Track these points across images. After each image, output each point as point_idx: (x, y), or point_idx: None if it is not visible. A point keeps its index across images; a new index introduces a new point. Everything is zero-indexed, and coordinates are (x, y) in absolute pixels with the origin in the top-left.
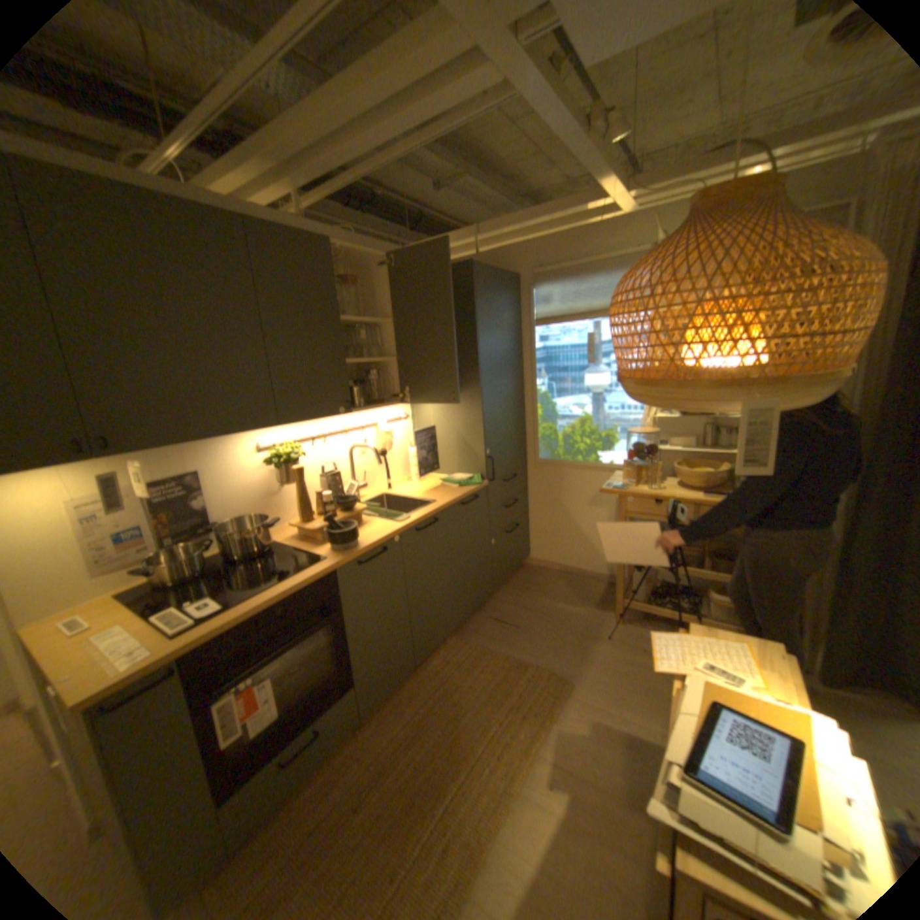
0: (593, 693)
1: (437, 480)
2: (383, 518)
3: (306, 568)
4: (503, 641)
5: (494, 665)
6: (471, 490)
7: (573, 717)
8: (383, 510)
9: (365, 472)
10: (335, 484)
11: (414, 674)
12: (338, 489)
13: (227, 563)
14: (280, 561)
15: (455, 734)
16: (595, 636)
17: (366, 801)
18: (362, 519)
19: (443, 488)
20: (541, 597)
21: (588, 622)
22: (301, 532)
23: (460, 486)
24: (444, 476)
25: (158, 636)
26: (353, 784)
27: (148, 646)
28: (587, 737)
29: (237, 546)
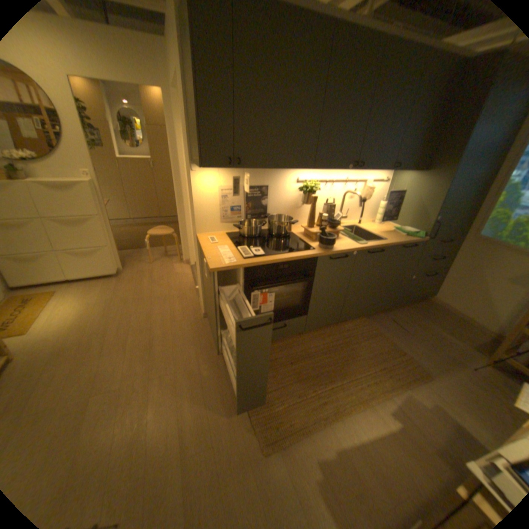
0: (446, 391)
1: (392, 227)
2: (351, 239)
3: (304, 251)
4: (395, 335)
5: (384, 344)
6: (414, 240)
7: (424, 395)
8: (352, 235)
9: (348, 210)
10: (330, 212)
11: (336, 325)
12: (331, 215)
13: (269, 236)
14: (292, 243)
15: (349, 362)
16: (465, 364)
17: (297, 364)
18: (338, 236)
19: (395, 233)
20: (433, 323)
21: (463, 354)
22: (305, 232)
23: (408, 235)
24: (397, 226)
25: (239, 256)
26: (294, 354)
27: (236, 259)
28: (429, 409)
29: (275, 229)
